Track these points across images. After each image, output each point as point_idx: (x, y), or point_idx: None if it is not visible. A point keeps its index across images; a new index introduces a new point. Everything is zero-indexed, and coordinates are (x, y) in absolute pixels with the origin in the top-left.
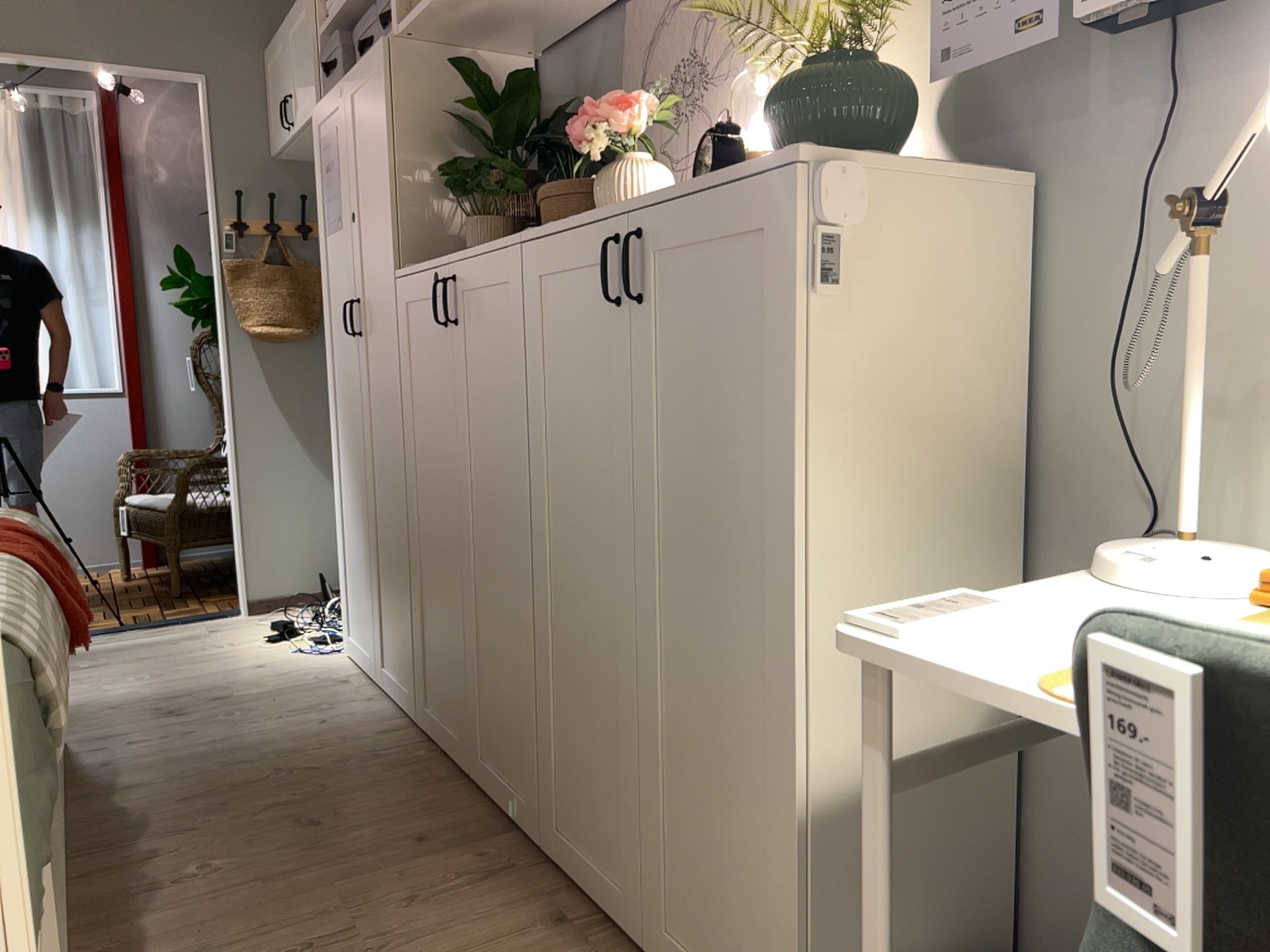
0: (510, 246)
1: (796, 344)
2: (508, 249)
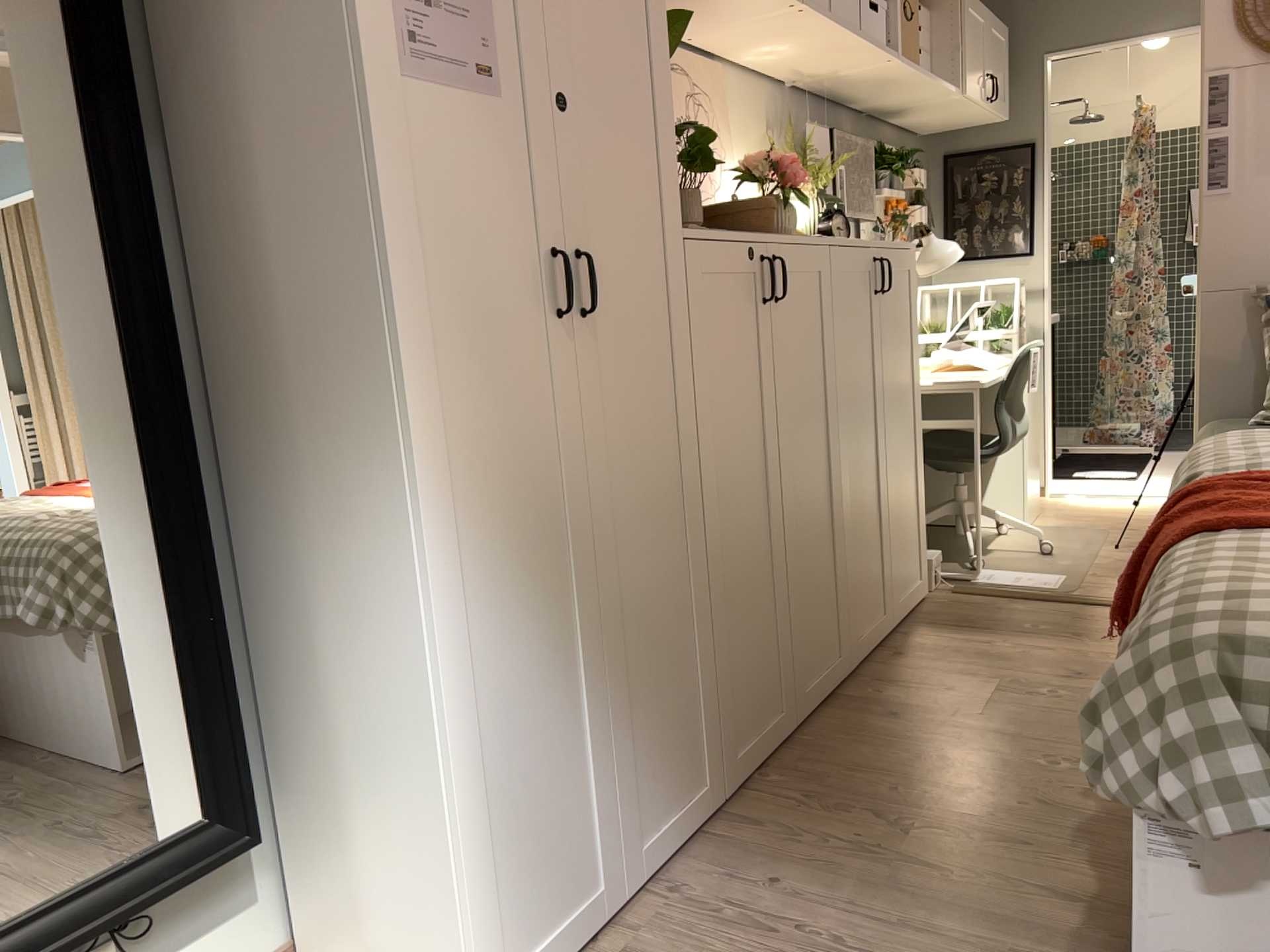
0: (822, 244)
1: (917, 310)
2: (823, 246)
